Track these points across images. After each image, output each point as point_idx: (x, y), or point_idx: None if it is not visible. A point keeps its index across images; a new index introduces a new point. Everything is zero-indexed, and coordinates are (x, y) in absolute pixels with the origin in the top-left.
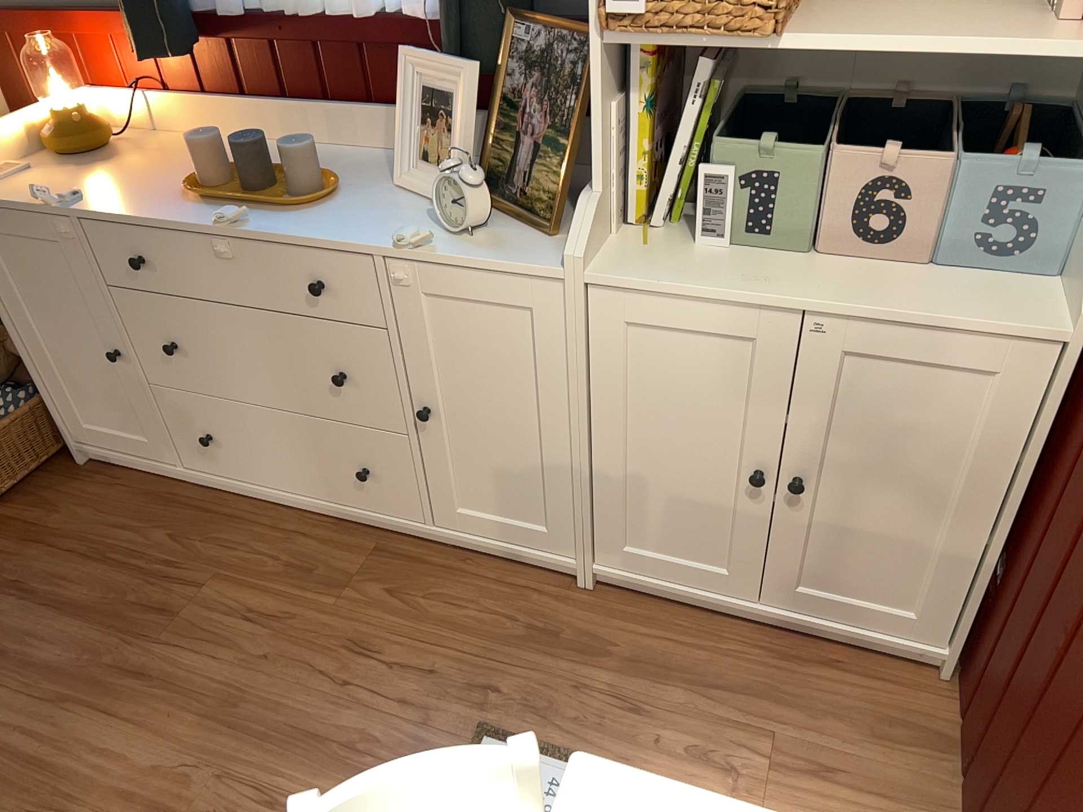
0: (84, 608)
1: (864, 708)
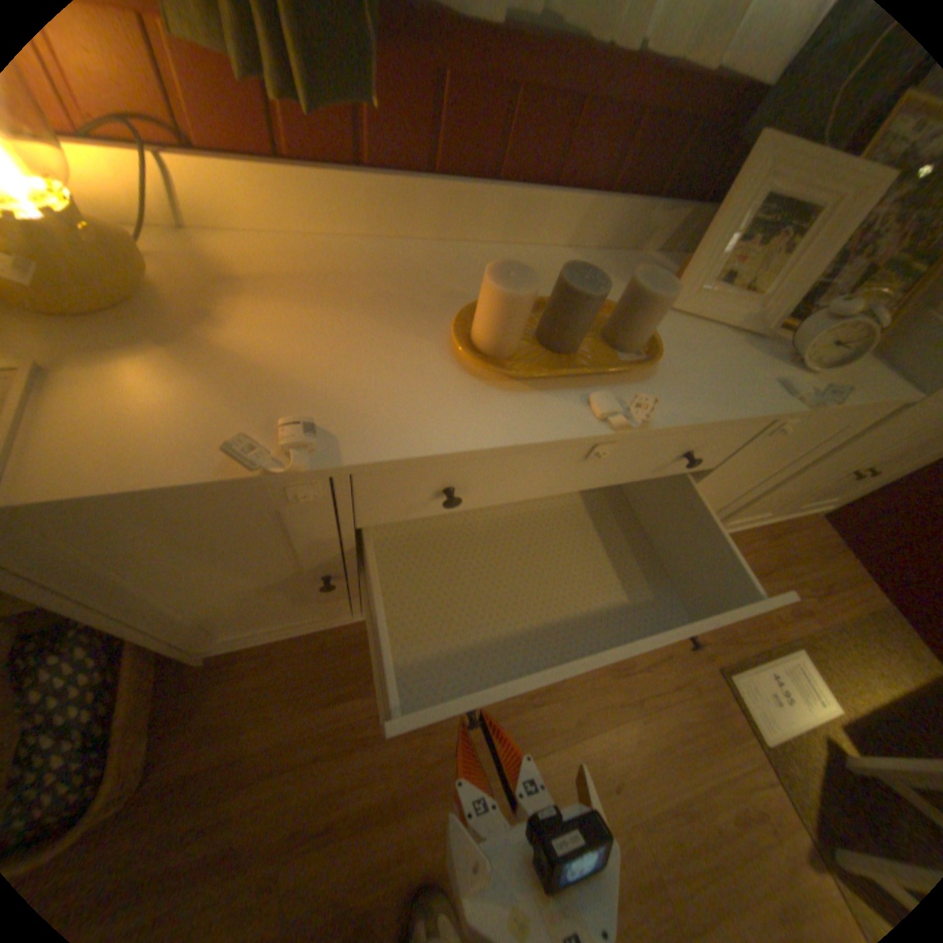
0: (395, 814)
1: (817, 551)
